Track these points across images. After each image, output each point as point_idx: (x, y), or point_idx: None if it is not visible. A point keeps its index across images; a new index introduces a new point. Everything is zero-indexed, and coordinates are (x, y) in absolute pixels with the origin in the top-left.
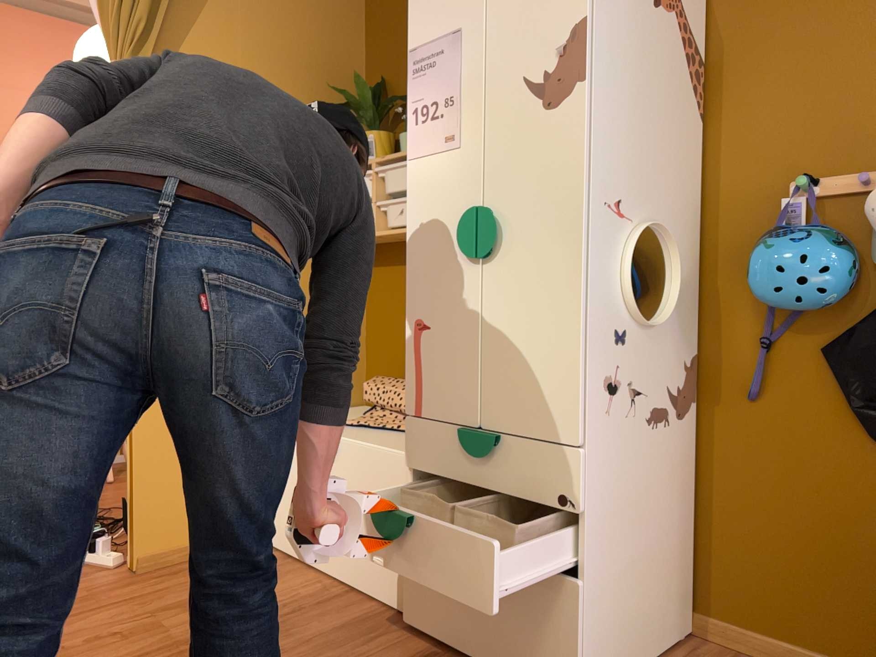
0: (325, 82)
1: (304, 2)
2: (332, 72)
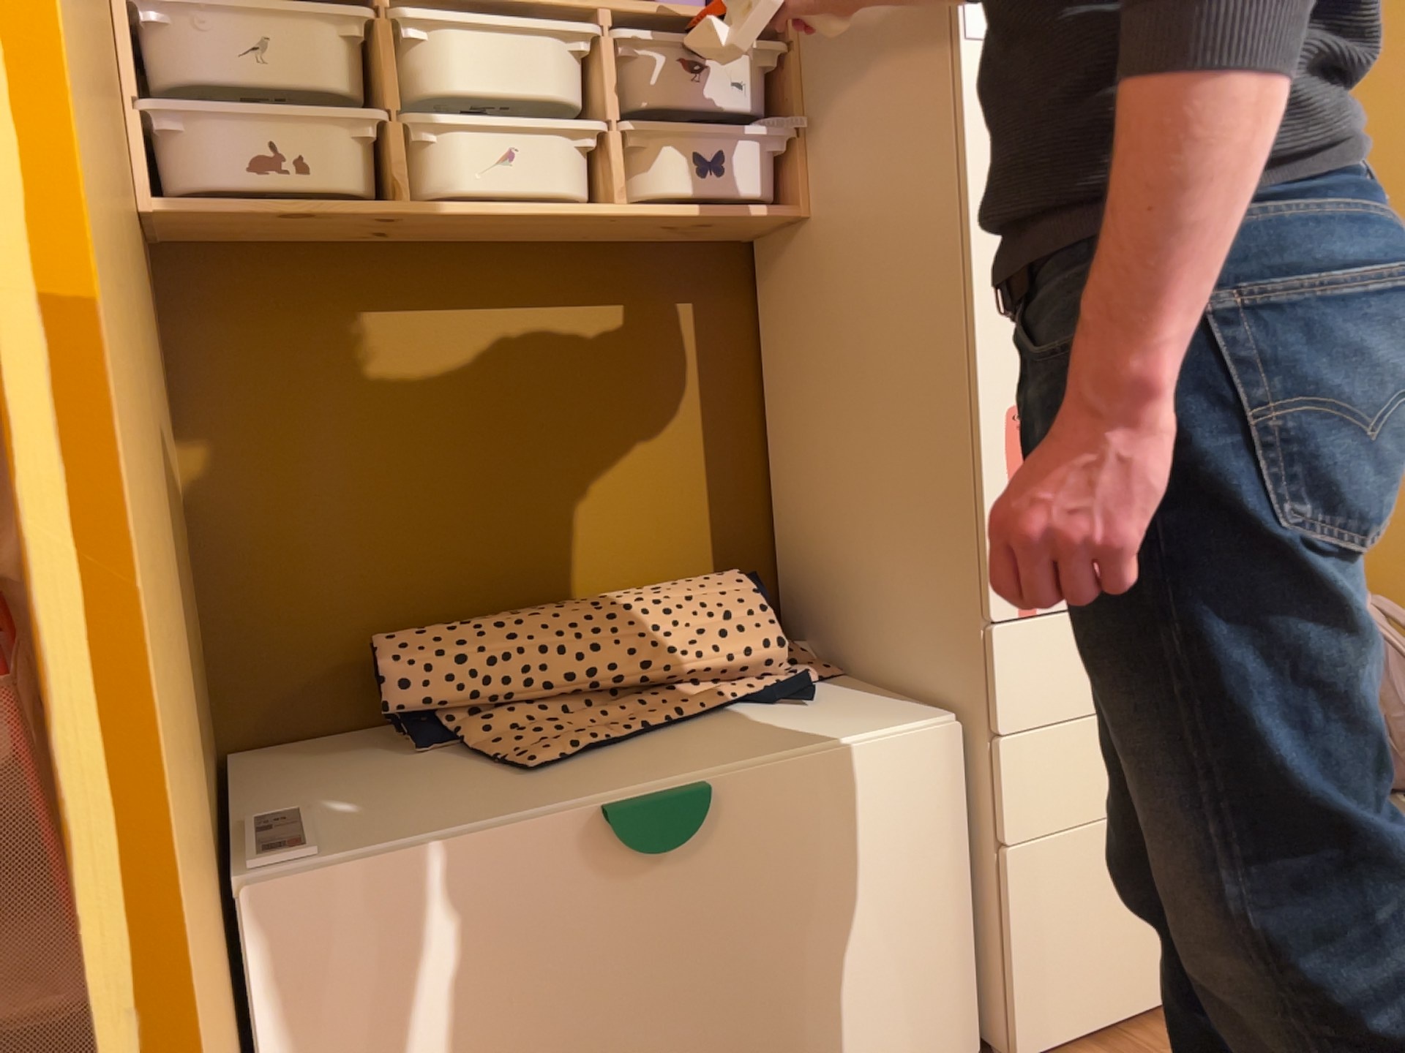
0: None
1: None
2: None
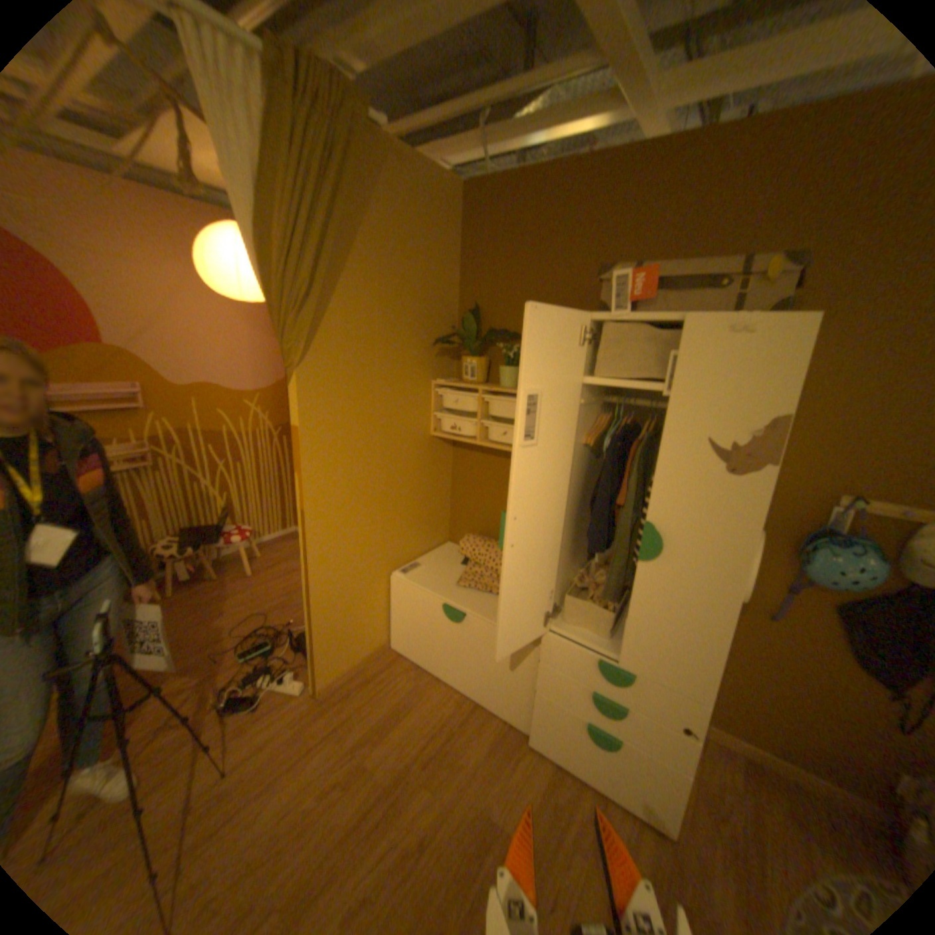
0: (432, 307)
1: (420, 237)
2: (437, 298)
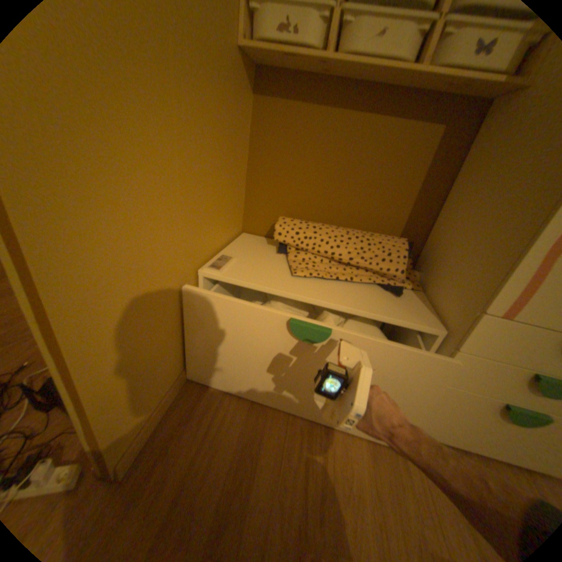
0: None
1: None
2: None
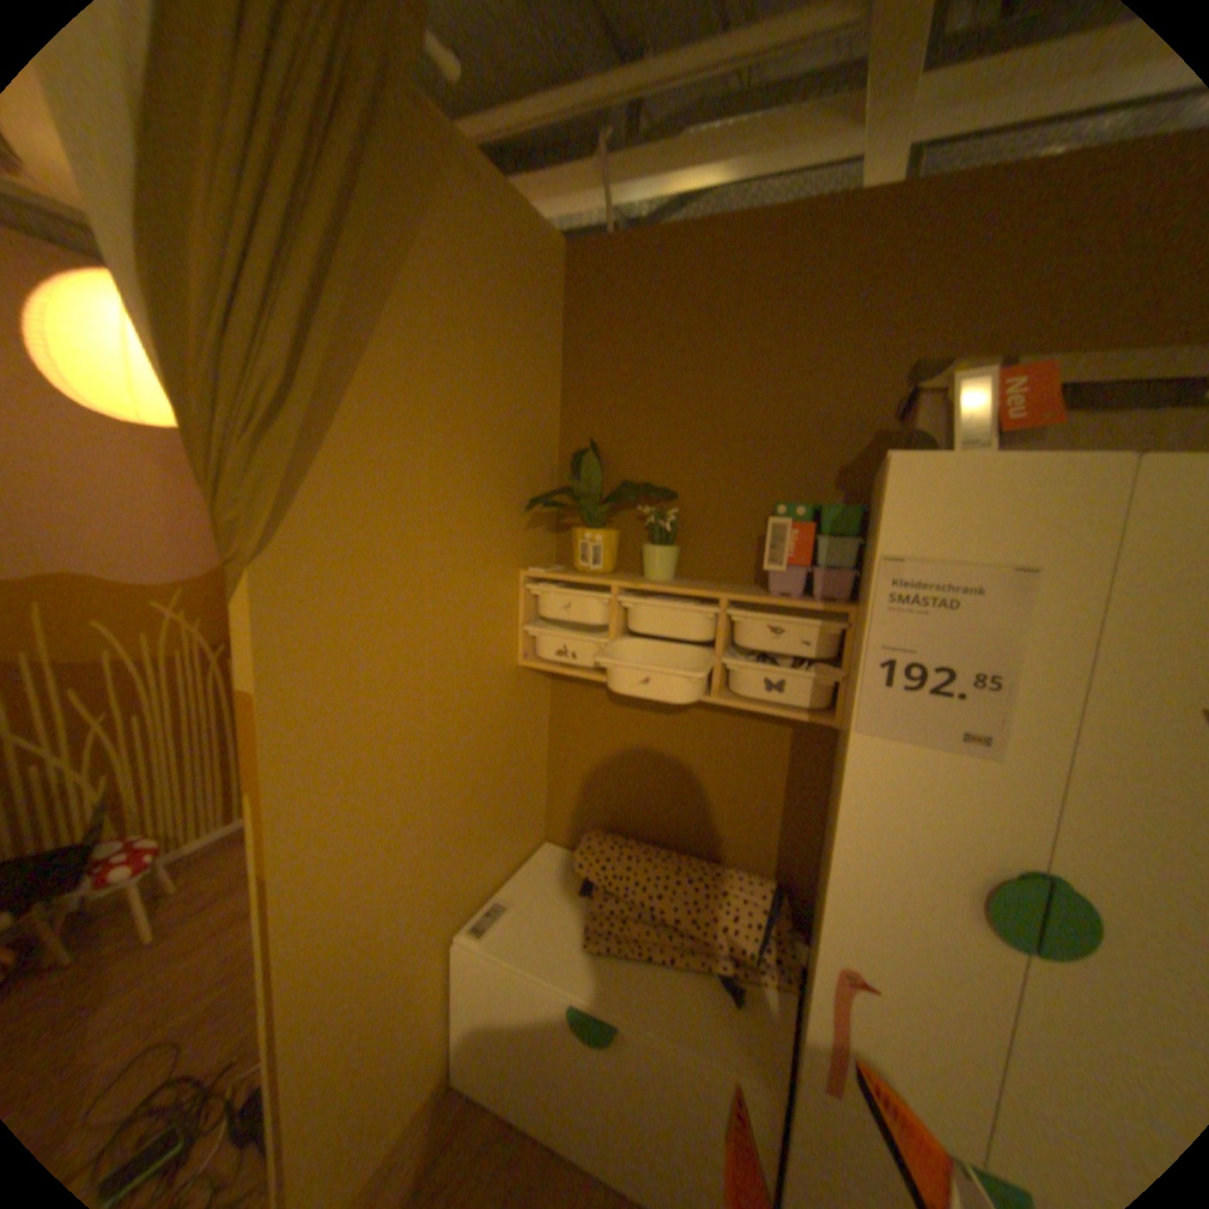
0: (522, 443)
1: (503, 319)
2: (530, 427)
